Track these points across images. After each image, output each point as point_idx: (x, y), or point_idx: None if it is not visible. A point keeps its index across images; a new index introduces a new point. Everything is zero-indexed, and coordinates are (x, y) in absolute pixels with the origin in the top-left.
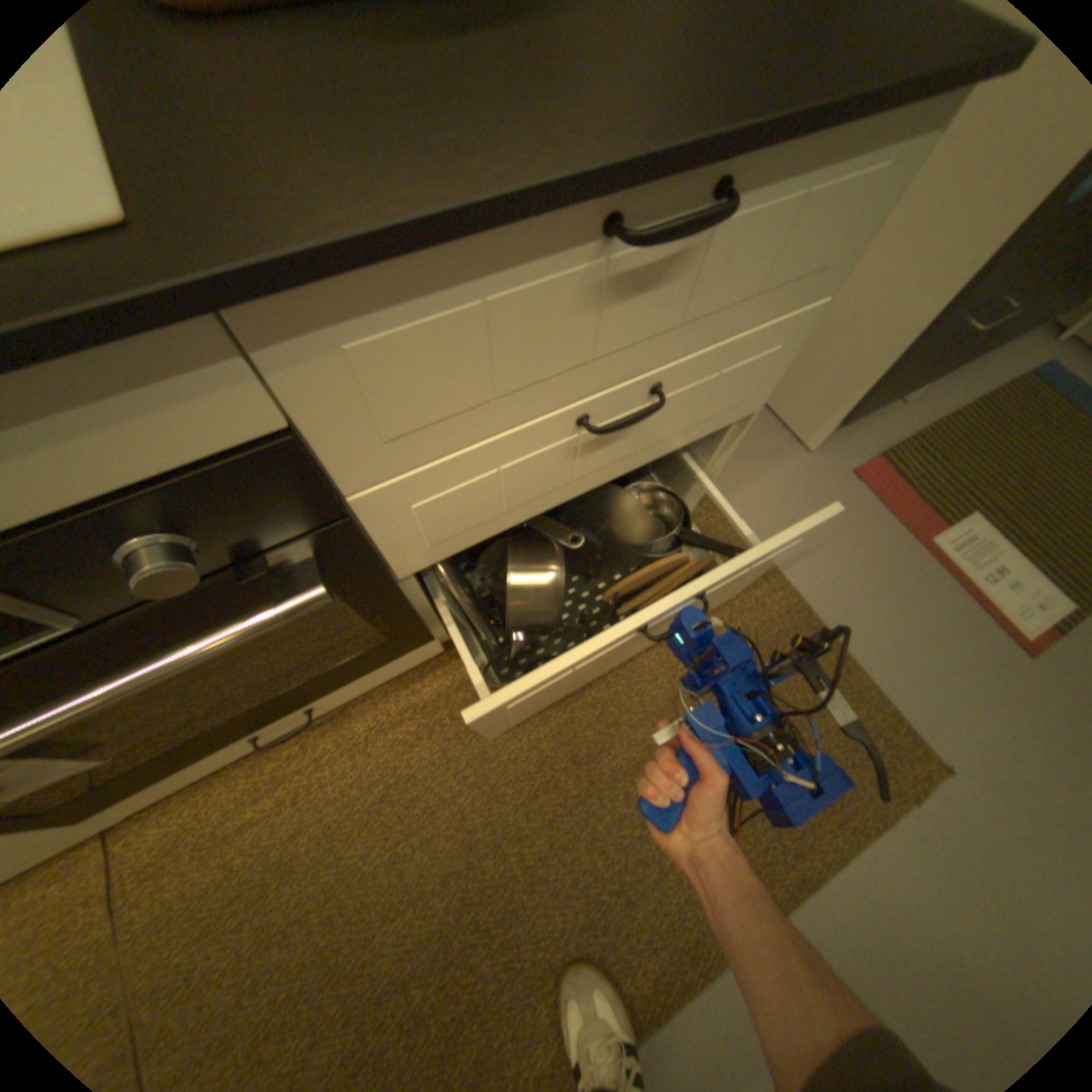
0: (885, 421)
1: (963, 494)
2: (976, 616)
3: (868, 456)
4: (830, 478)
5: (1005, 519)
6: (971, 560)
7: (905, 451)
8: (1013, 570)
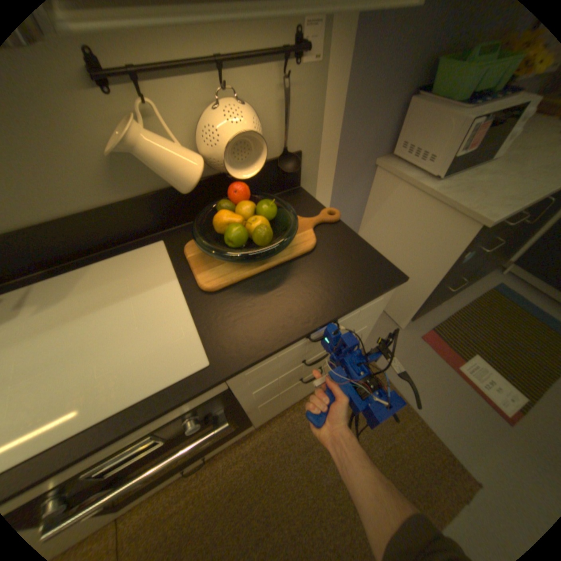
0: (432, 314)
1: (470, 347)
2: (483, 406)
3: (427, 331)
4: (412, 341)
5: (490, 359)
6: (477, 379)
7: (443, 328)
8: (497, 383)
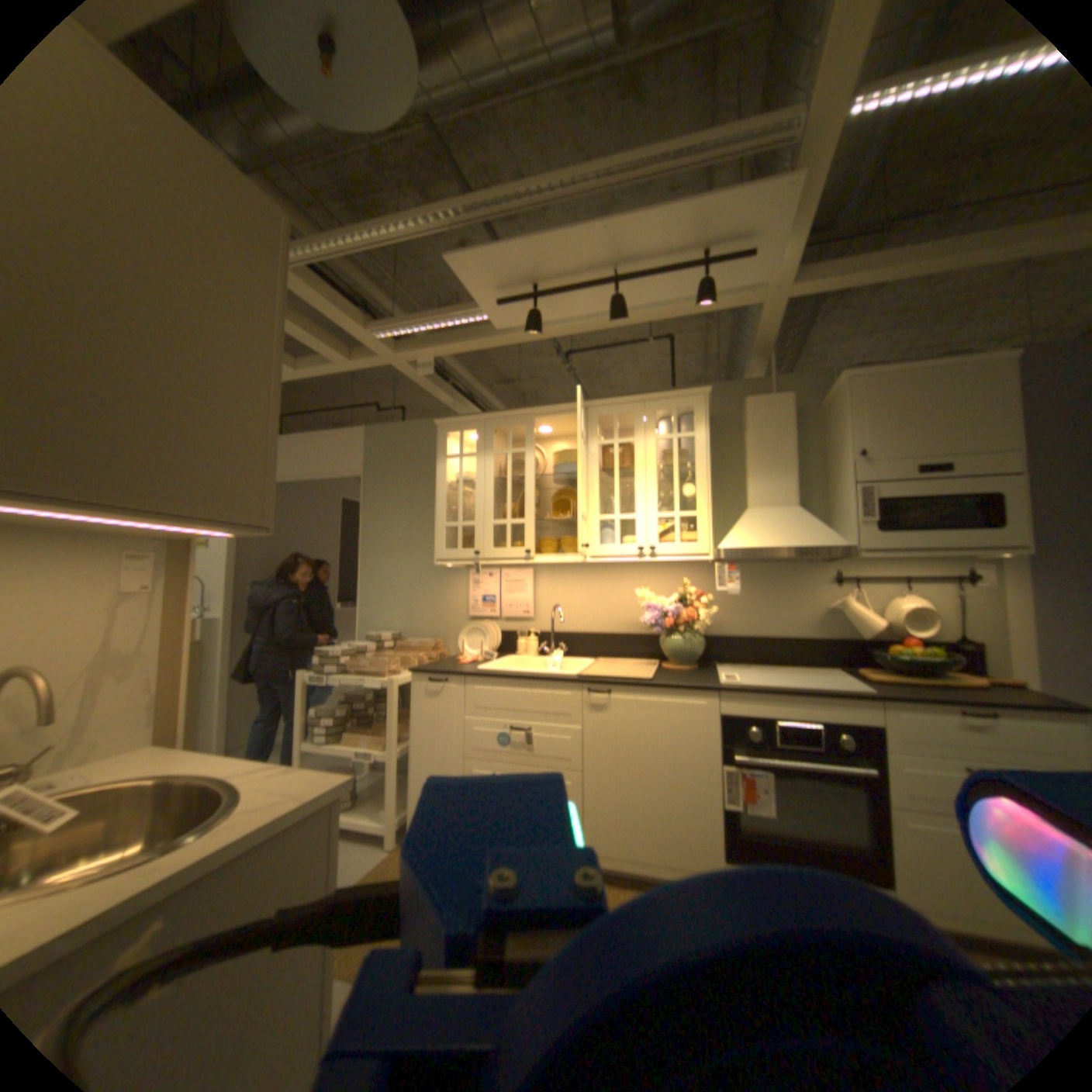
0: None
1: None
2: None
3: None
4: None
5: None
6: None
7: None
8: None
